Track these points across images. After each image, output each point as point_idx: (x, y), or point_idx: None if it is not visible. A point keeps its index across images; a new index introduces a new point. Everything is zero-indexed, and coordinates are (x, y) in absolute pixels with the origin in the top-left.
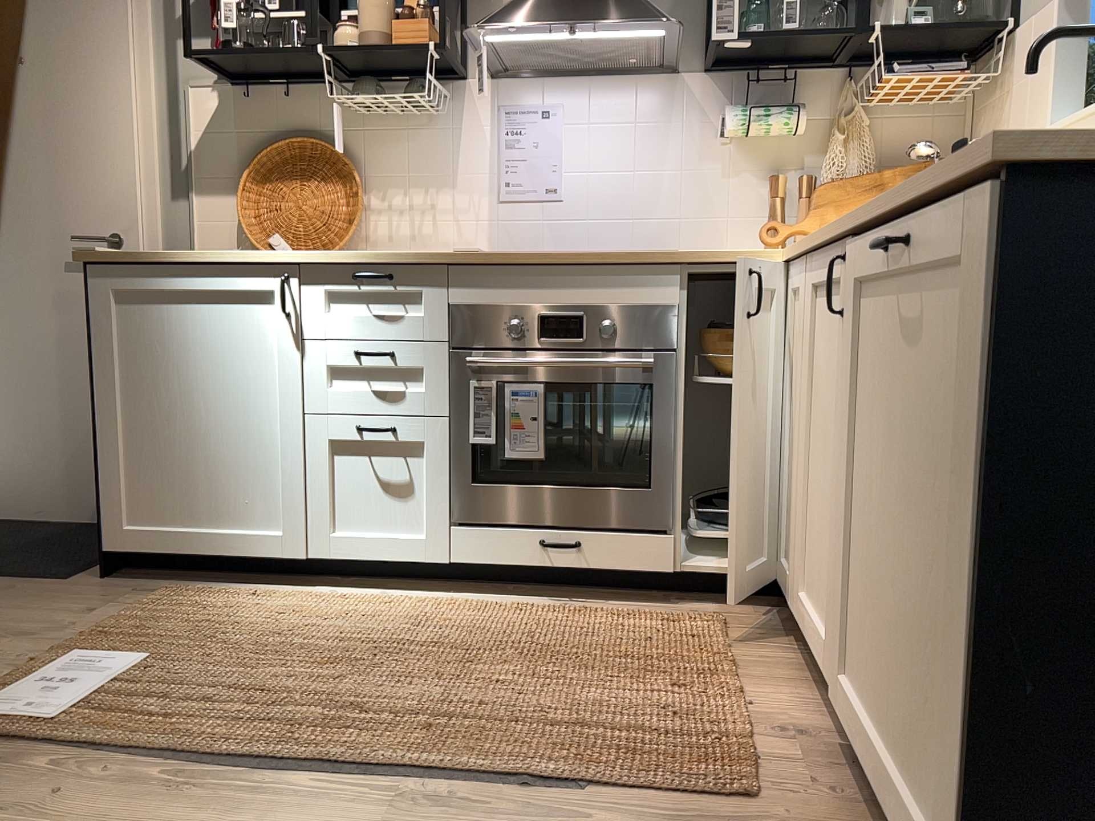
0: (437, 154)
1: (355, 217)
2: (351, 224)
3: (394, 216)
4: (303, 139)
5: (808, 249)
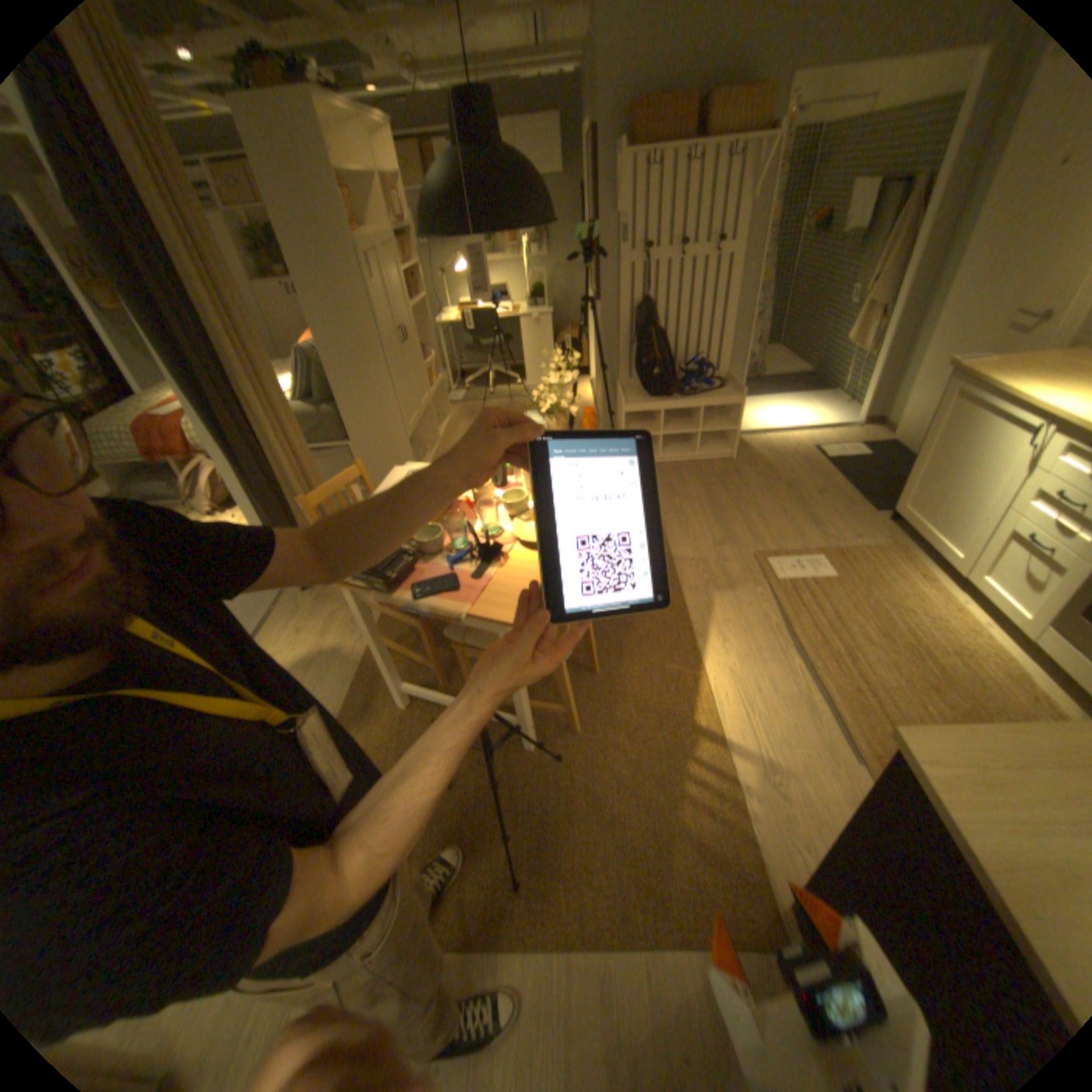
0: None
1: None
2: None
3: None
4: None
5: None
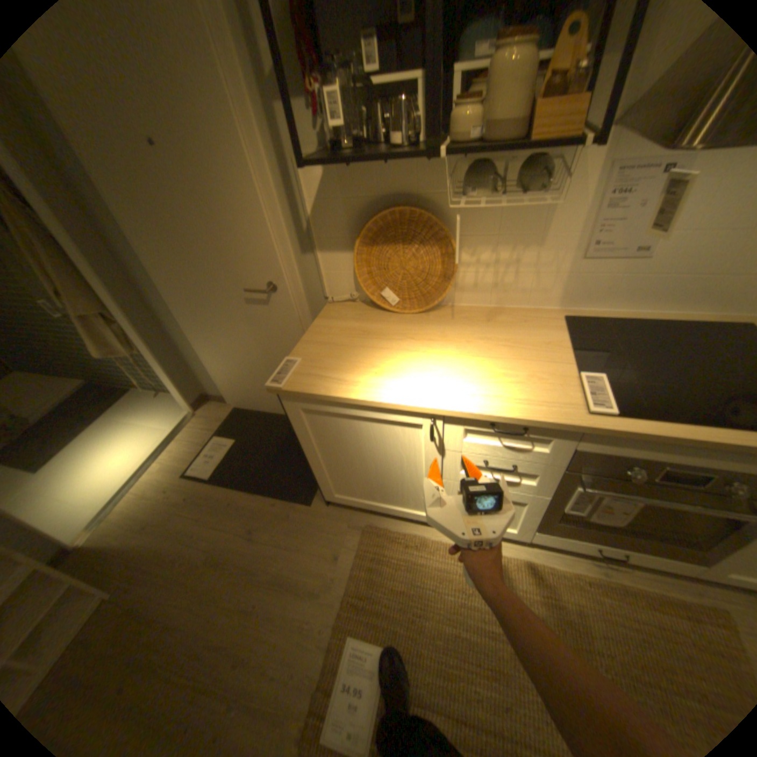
0: (532, 213)
1: (452, 276)
2: (446, 279)
3: (482, 268)
4: (405, 207)
5: None
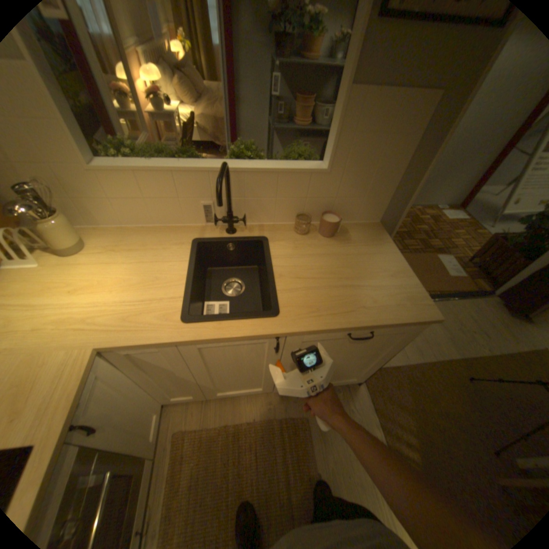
0: None
1: None
2: None
3: None
4: None
5: (182, 342)
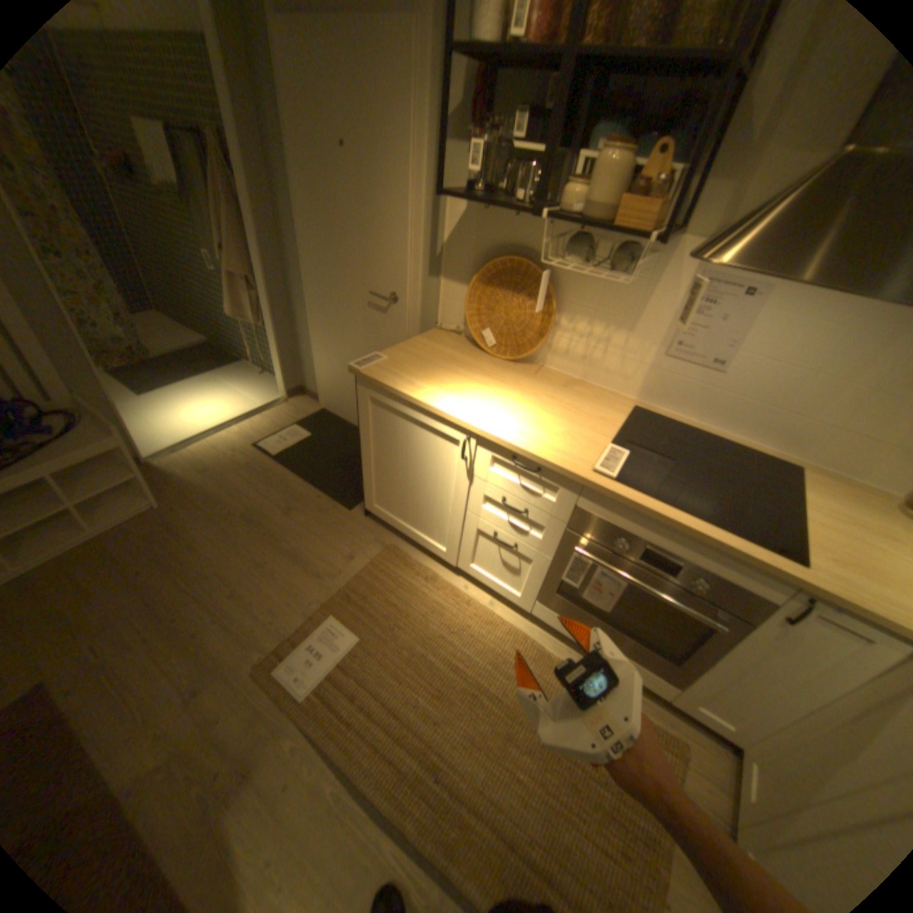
0: (628, 298)
1: (545, 335)
2: (541, 337)
3: (576, 337)
4: (522, 259)
5: None
